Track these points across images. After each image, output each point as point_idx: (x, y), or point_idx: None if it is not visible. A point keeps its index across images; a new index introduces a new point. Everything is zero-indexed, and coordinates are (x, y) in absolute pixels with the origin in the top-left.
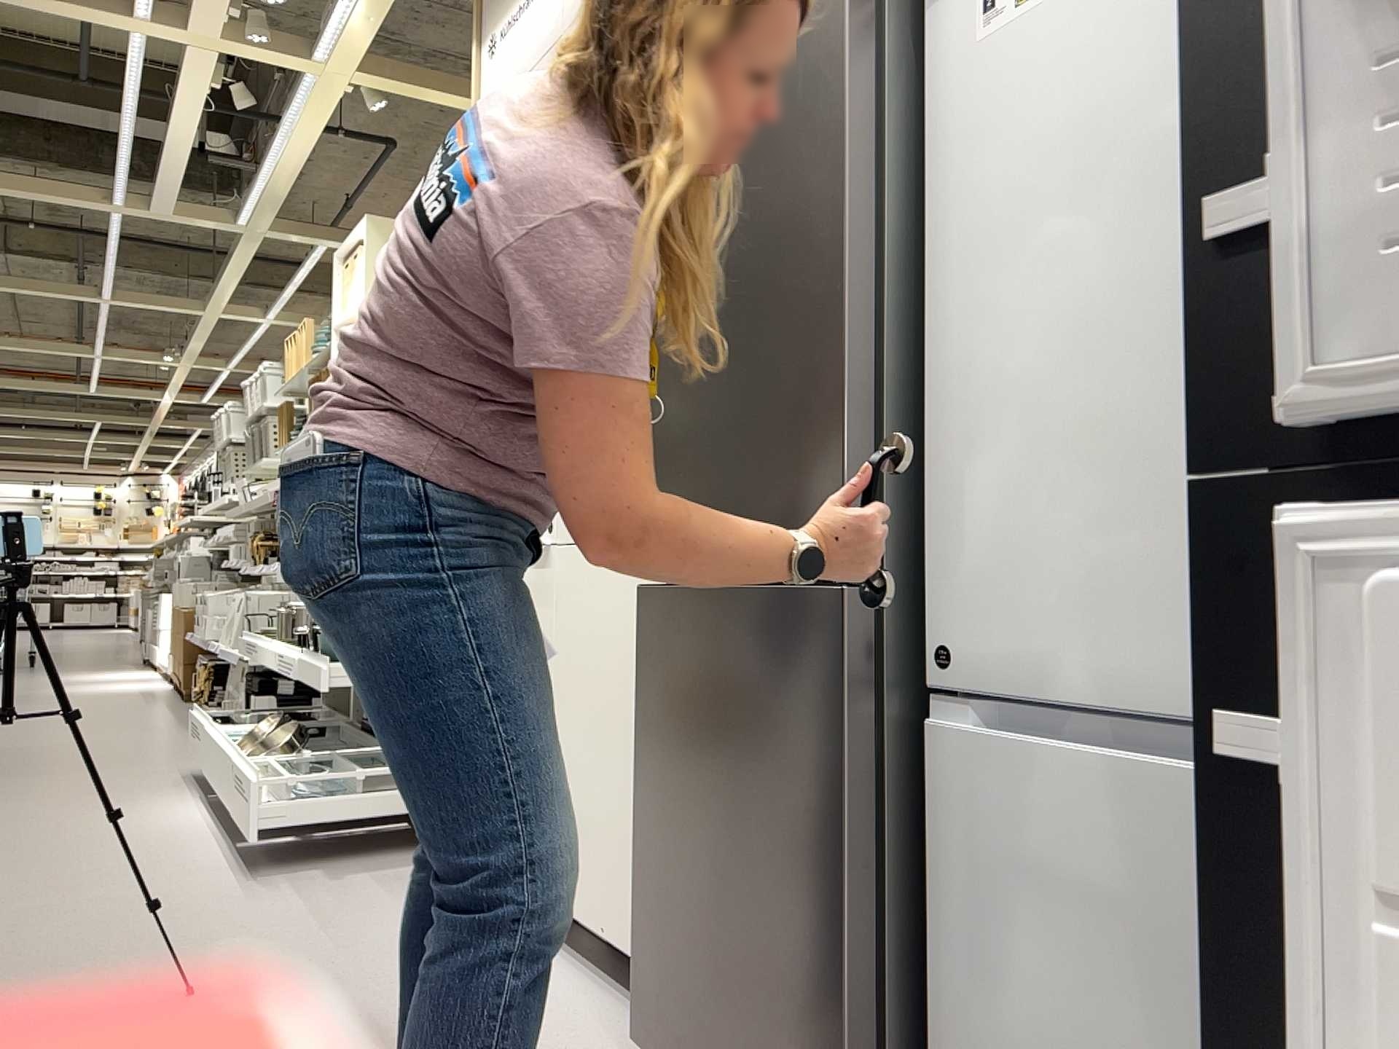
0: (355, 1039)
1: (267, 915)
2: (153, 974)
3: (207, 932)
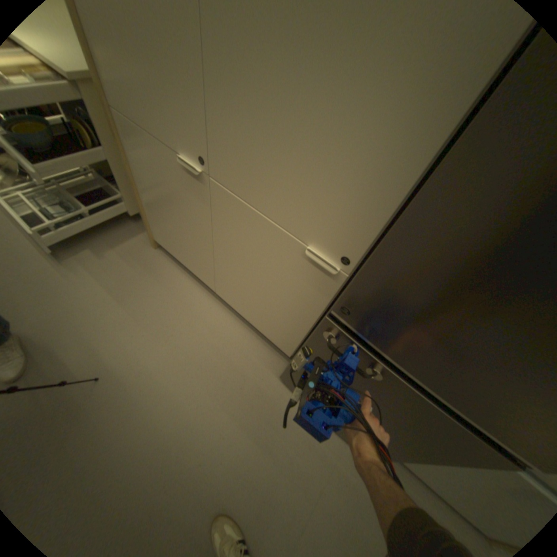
0: (181, 389)
1: (86, 297)
2: (65, 362)
3: (67, 319)
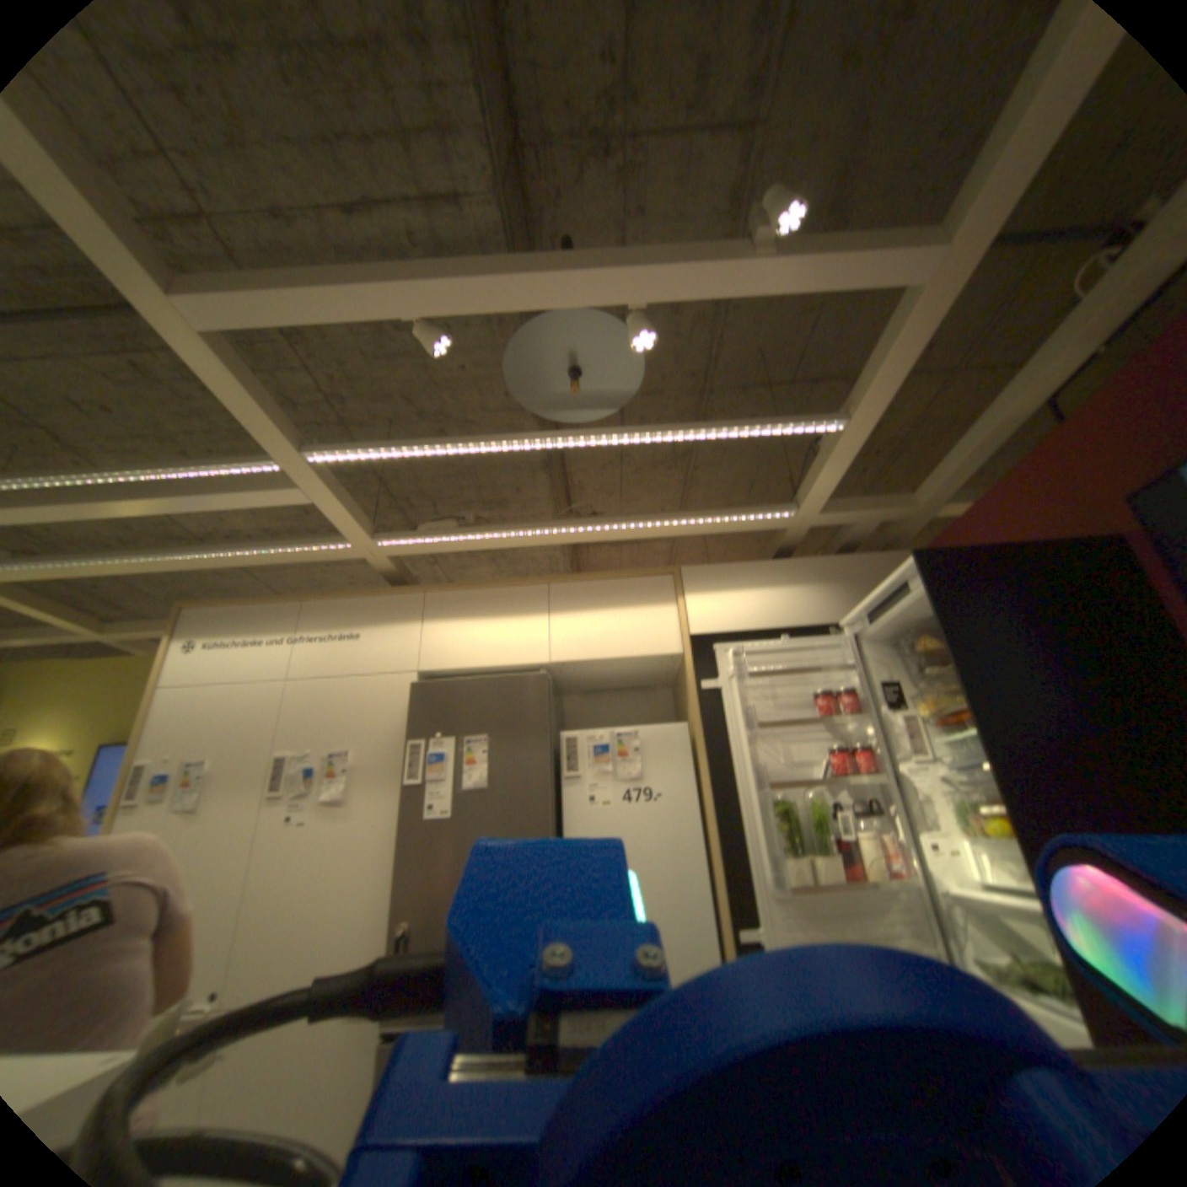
0: None
1: None
2: None
3: None
